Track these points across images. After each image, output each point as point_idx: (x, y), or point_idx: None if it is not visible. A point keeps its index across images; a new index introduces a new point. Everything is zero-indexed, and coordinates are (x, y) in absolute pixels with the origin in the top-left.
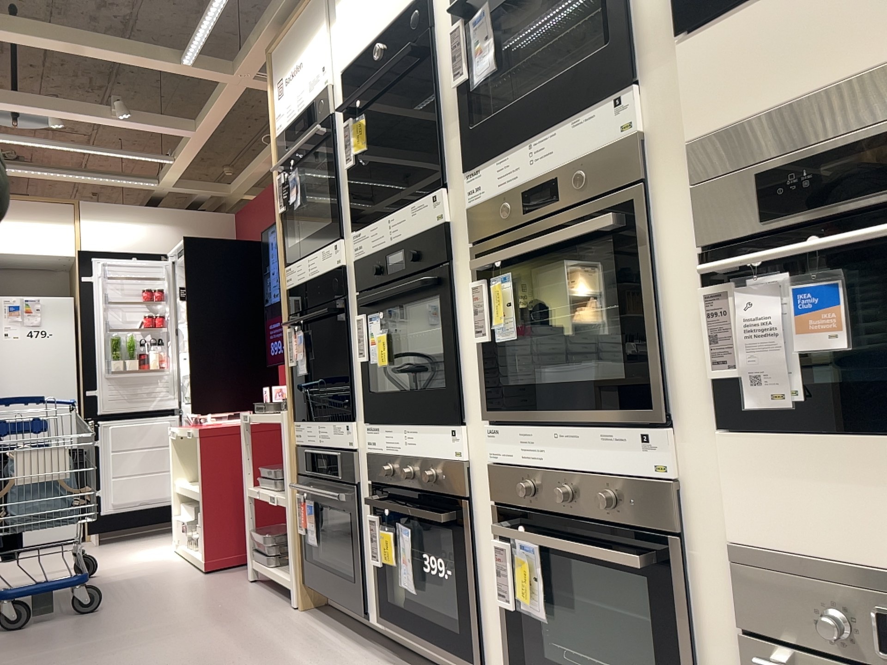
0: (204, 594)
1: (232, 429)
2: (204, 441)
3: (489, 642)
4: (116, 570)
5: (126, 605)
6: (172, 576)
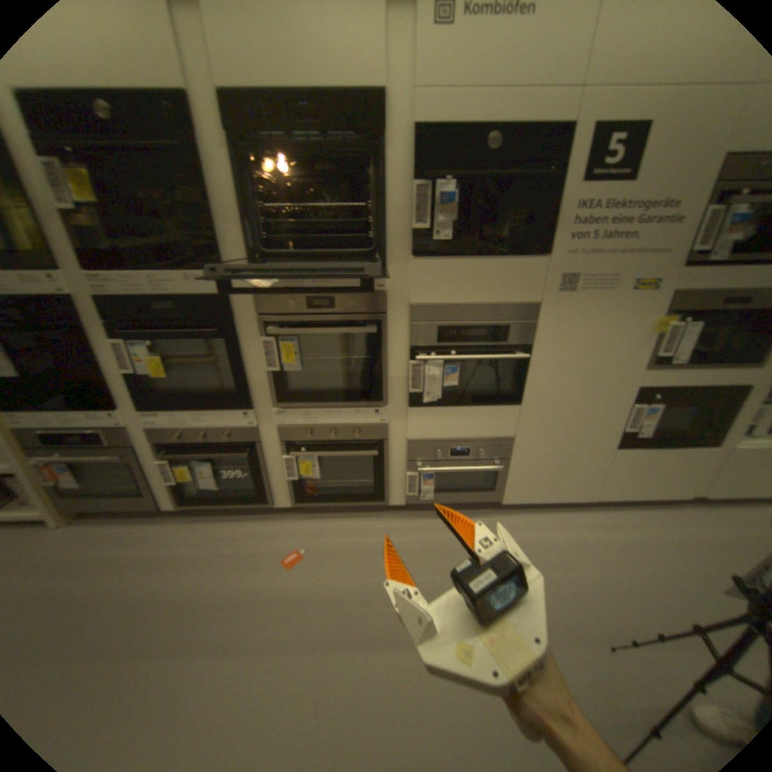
0: None
1: None
2: None
3: (272, 494)
4: None
5: None
6: None
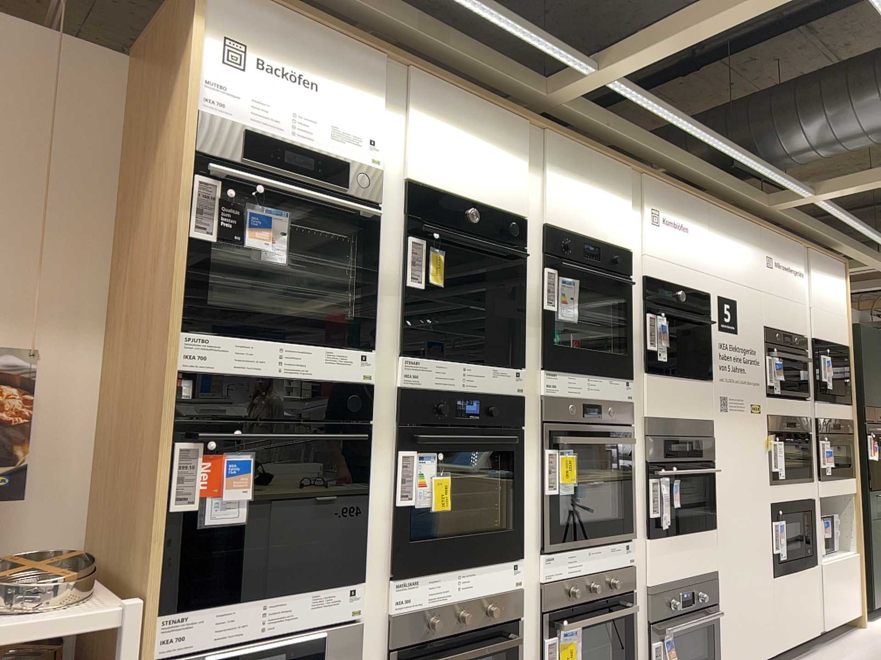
0: None
1: None
2: None
3: None
4: None
5: None
6: None
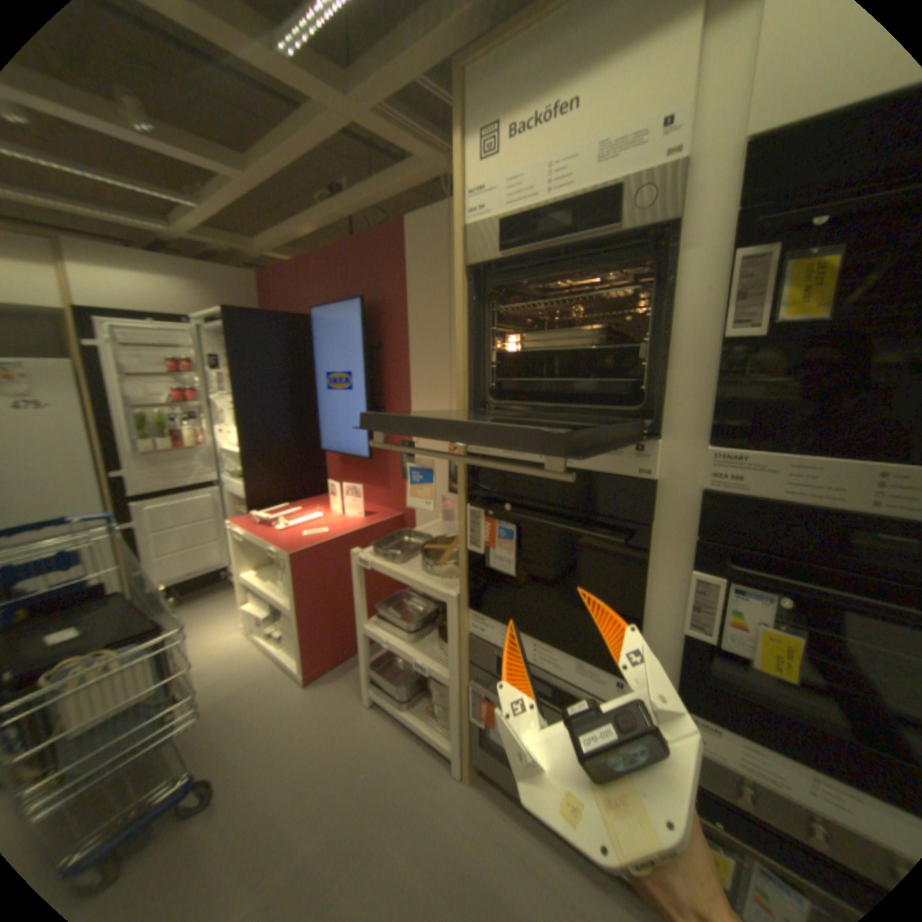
0: (329, 742)
1: (323, 547)
2: (297, 566)
3: None
4: (194, 682)
5: (244, 783)
6: (270, 697)
